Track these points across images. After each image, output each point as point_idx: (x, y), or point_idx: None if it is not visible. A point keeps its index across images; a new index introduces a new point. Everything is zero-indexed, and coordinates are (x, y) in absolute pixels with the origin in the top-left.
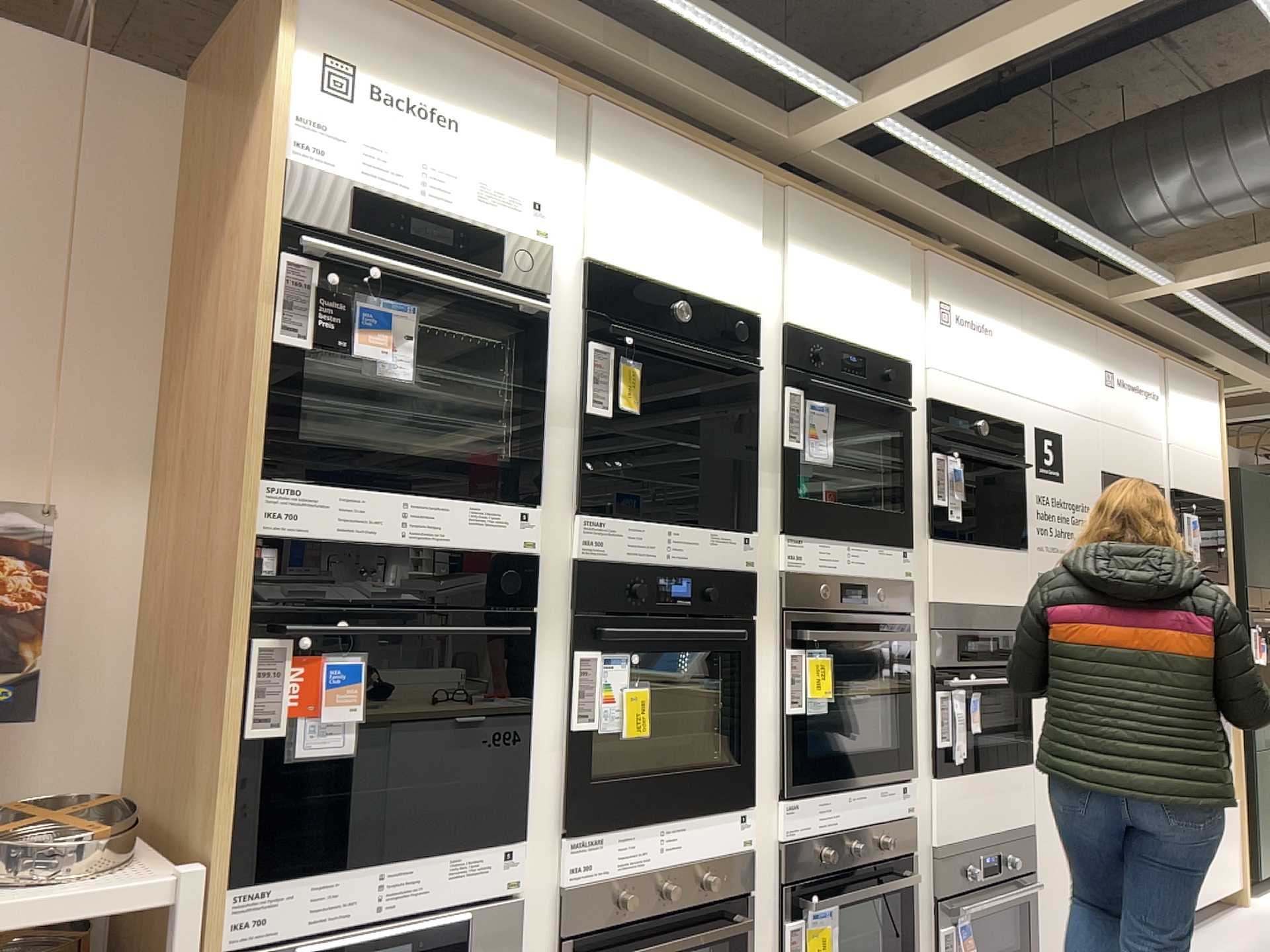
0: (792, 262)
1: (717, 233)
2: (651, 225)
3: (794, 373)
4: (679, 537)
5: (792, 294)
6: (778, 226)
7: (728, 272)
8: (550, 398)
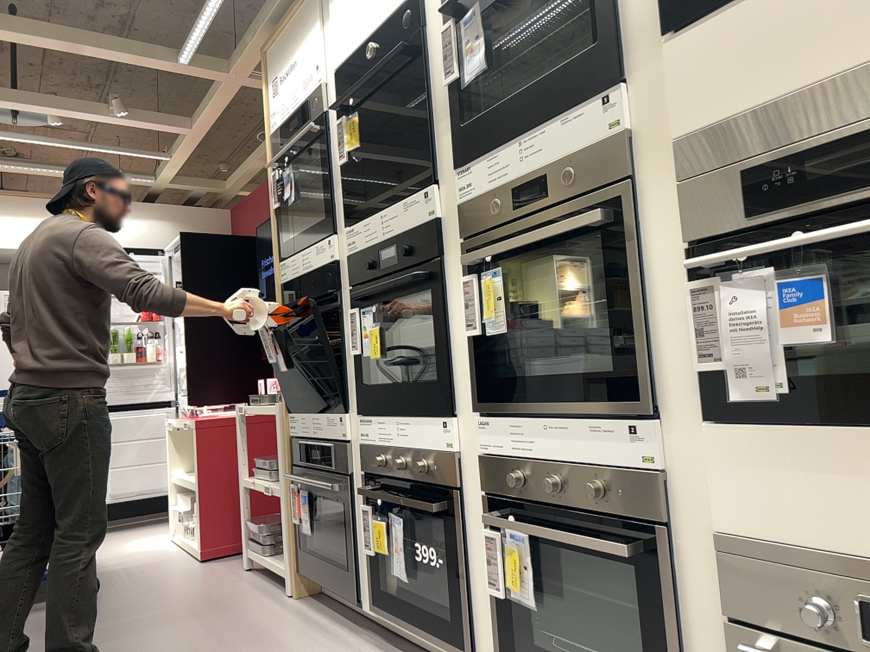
0: None
1: None
2: (352, 6)
3: None
4: (386, 217)
5: None
6: None
7: None
8: (332, 168)
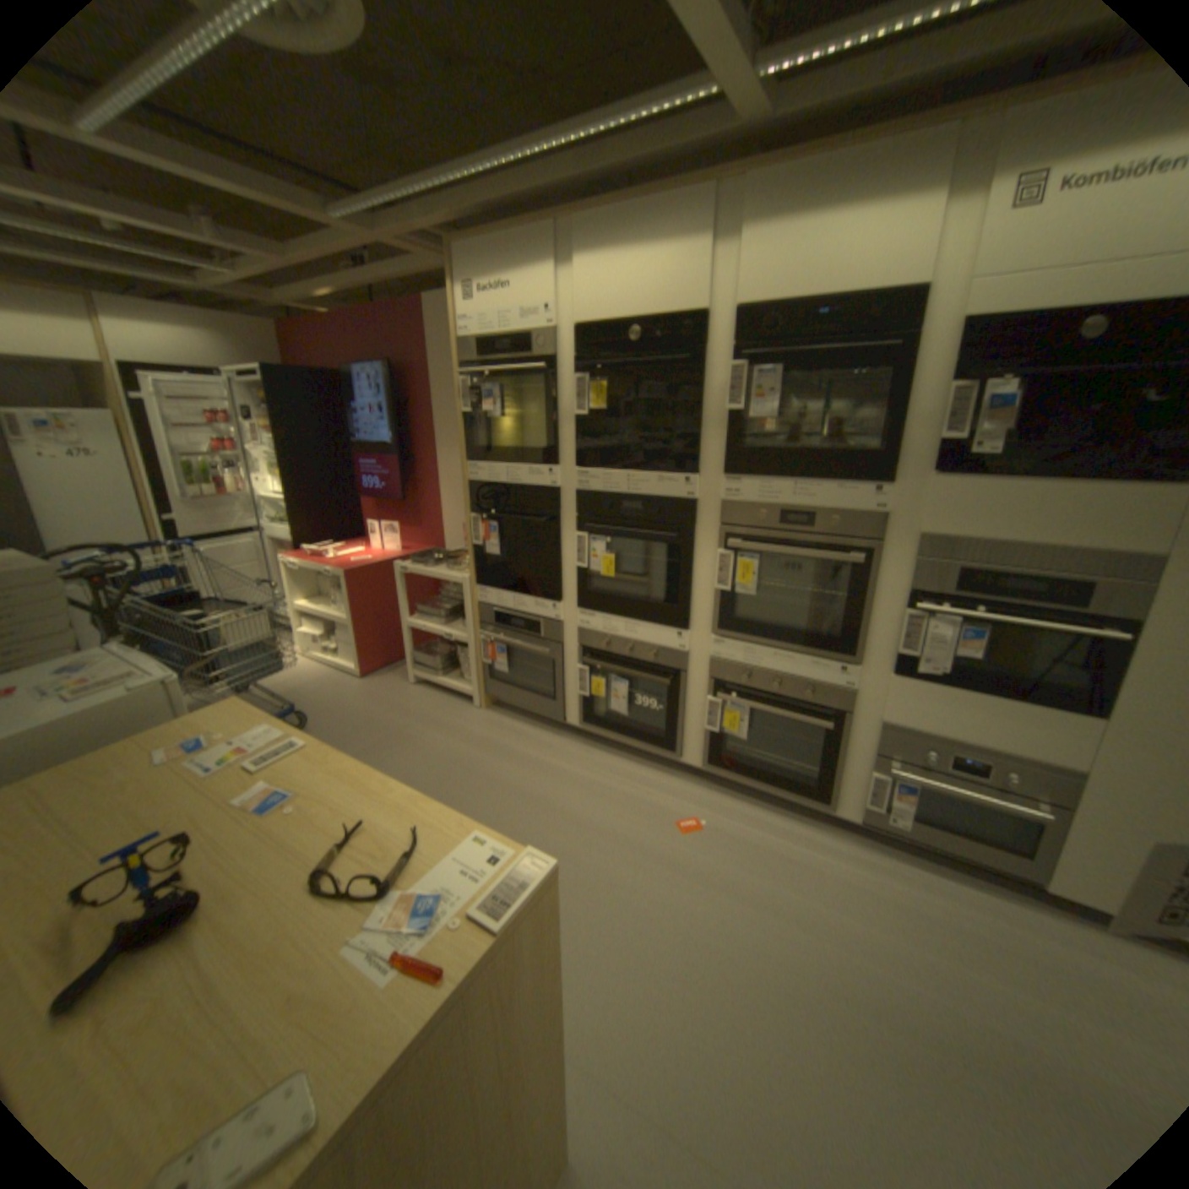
0: (752, 236)
1: (667, 252)
2: (611, 276)
3: (753, 342)
4: (635, 482)
5: (750, 269)
6: (742, 205)
7: (677, 280)
8: (559, 411)
